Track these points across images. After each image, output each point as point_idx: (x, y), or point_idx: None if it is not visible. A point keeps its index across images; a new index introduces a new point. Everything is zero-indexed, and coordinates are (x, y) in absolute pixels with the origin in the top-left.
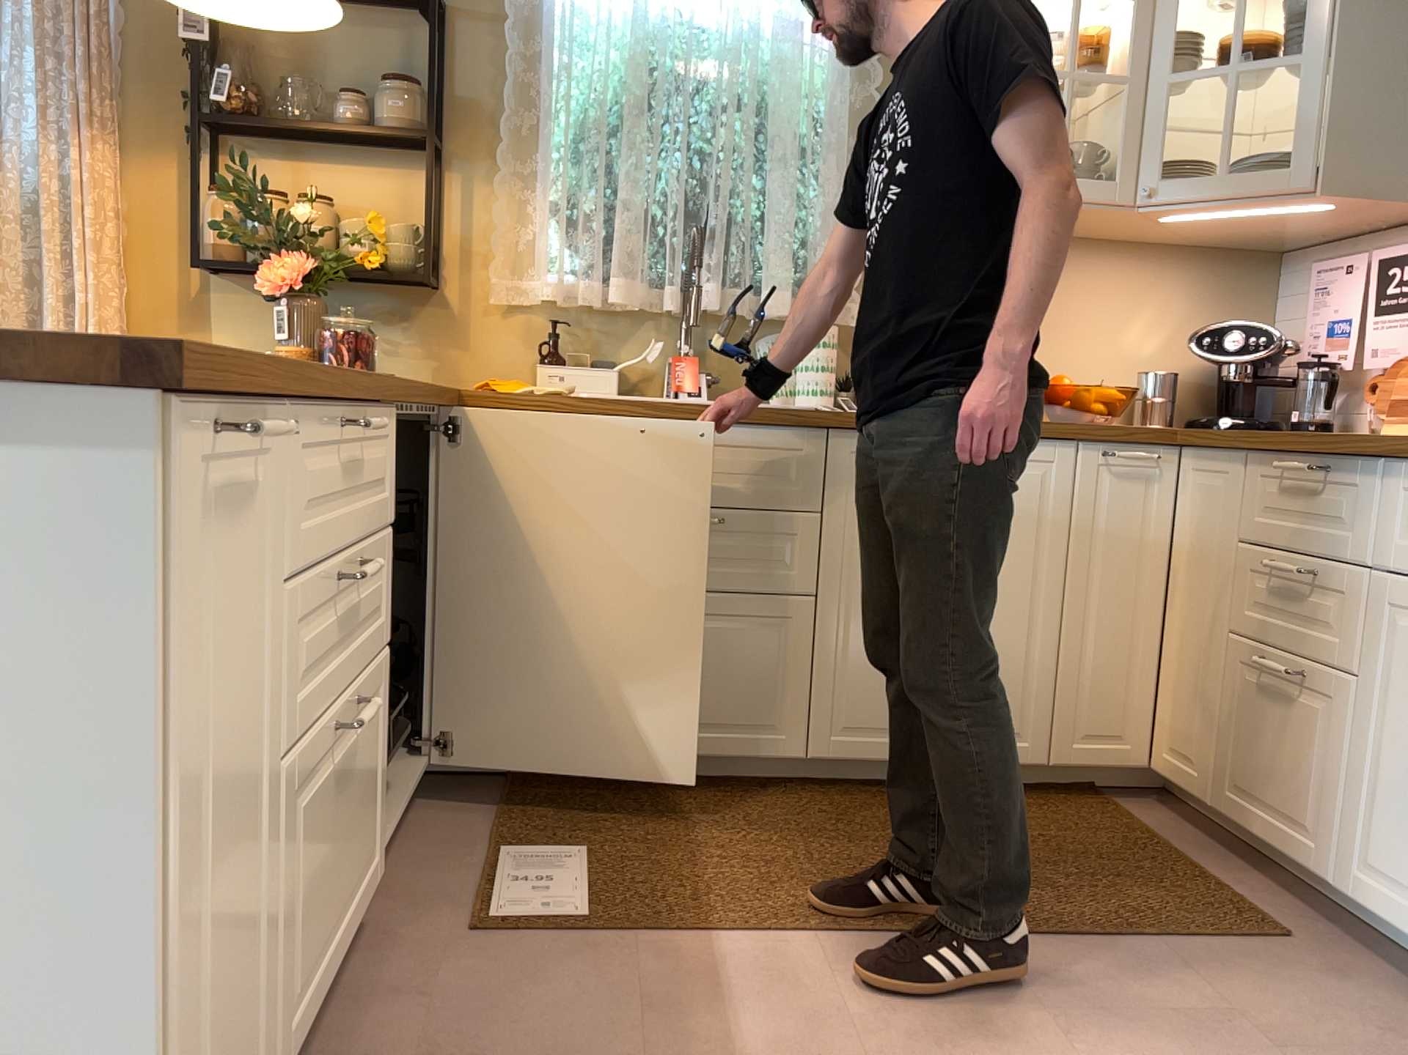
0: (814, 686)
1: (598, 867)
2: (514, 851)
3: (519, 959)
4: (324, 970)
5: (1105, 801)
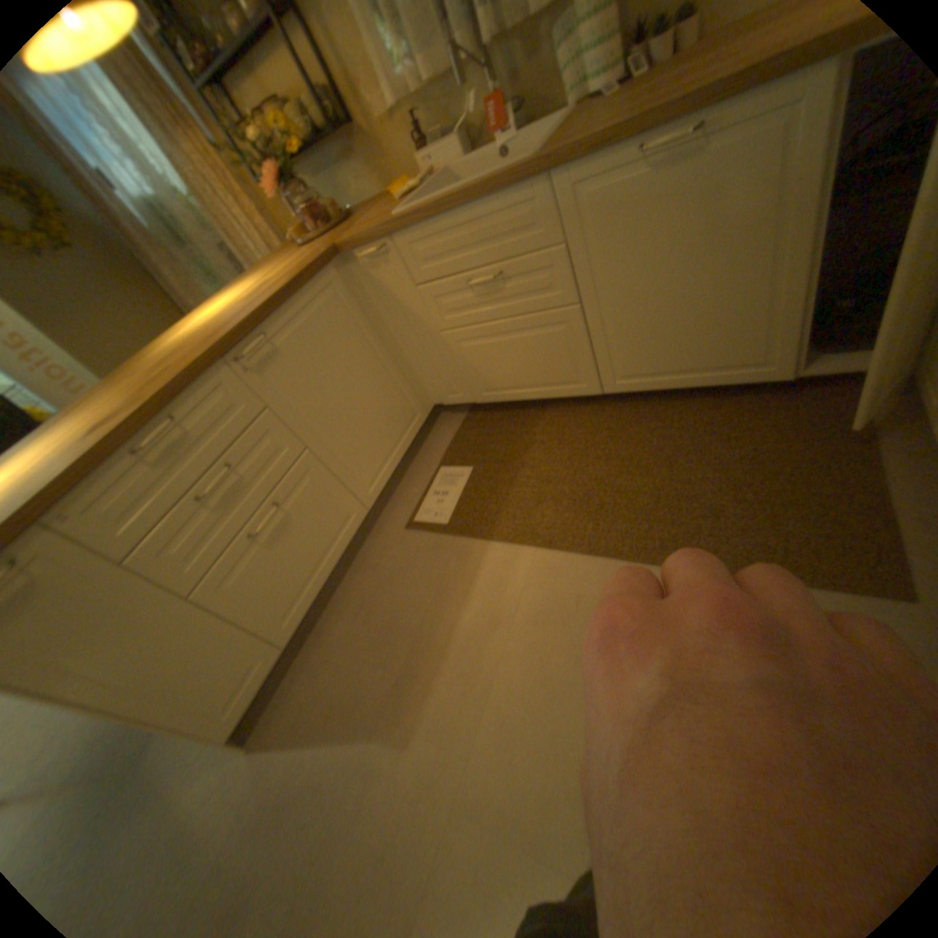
0: (595, 356)
1: (472, 481)
2: (446, 469)
3: (415, 547)
4: (319, 581)
5: (853, 398)
